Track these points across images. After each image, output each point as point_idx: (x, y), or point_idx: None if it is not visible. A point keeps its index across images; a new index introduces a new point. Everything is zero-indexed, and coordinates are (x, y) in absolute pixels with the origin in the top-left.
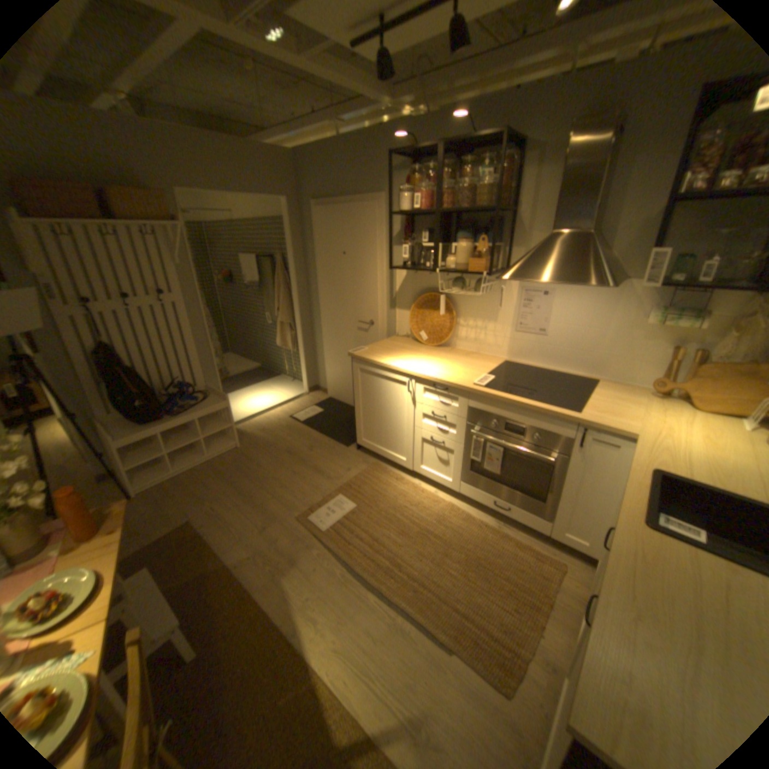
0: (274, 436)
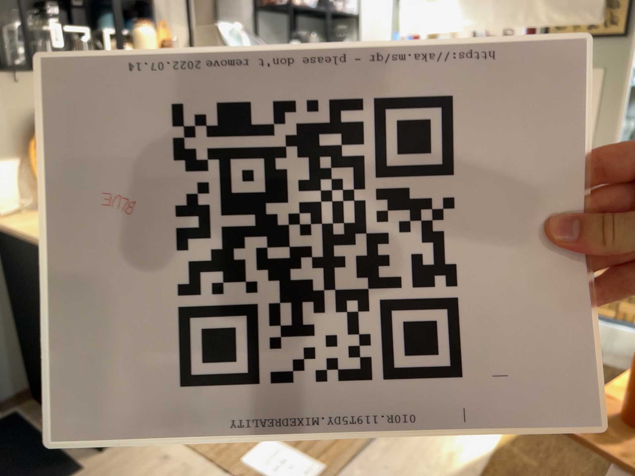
0: None
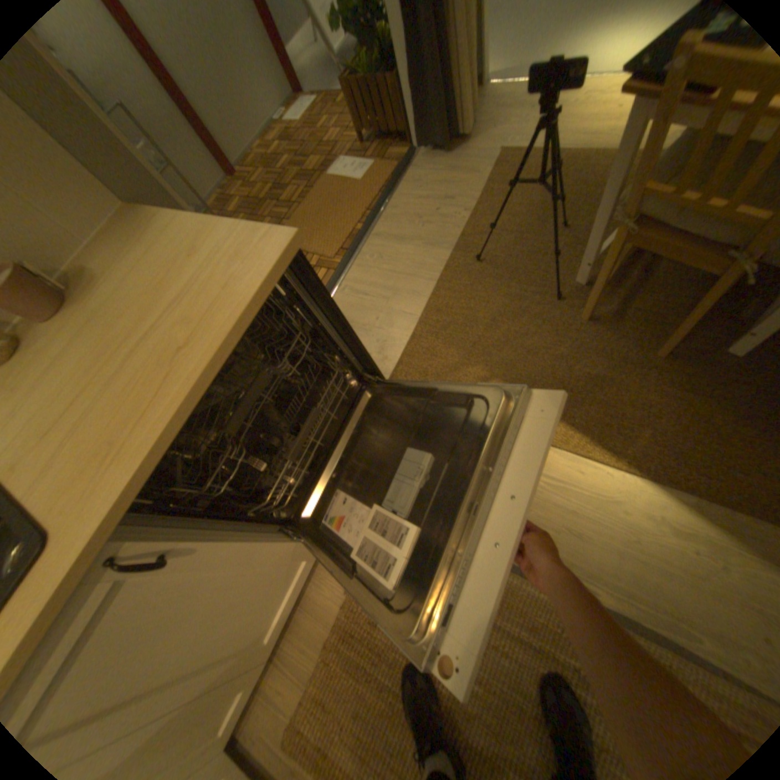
0: None
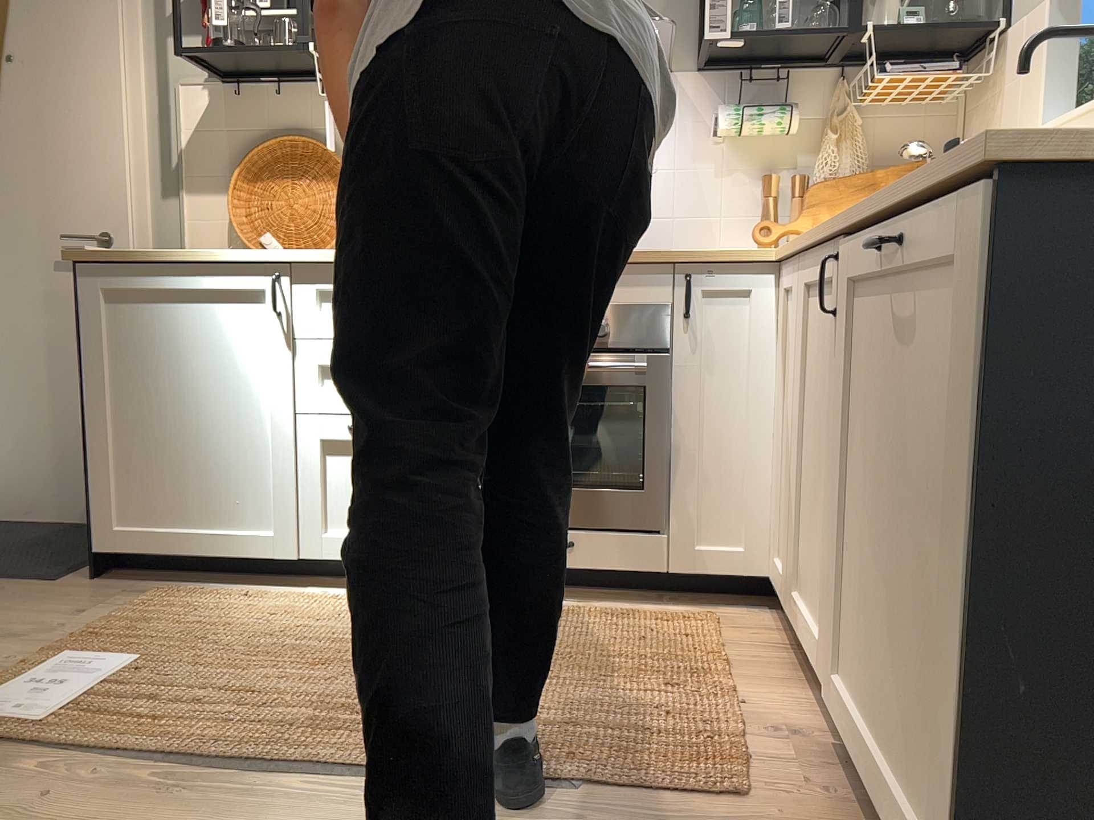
0: None
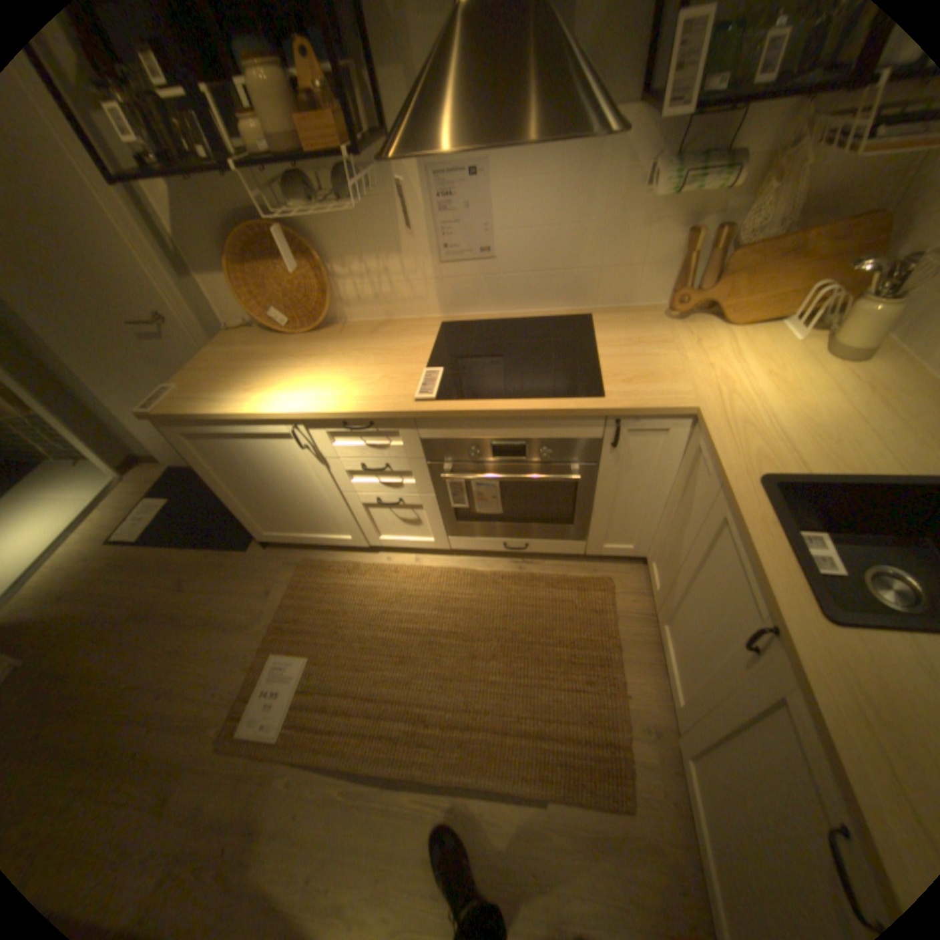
0: (92, 598)
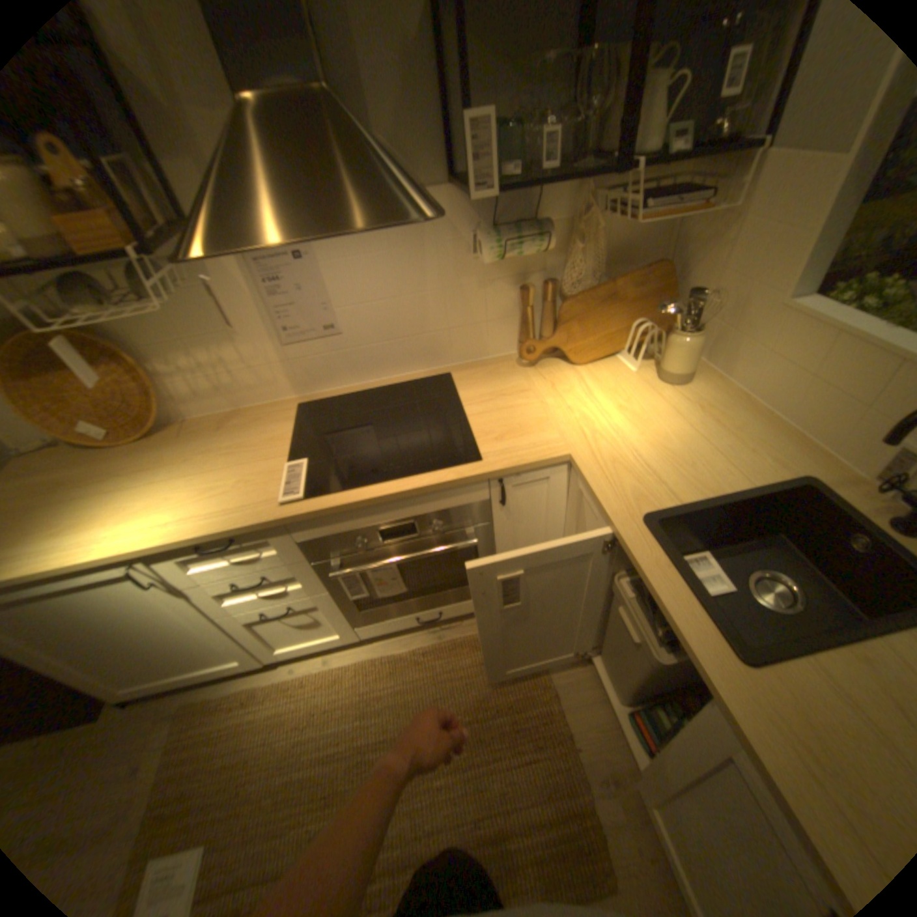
0: None
